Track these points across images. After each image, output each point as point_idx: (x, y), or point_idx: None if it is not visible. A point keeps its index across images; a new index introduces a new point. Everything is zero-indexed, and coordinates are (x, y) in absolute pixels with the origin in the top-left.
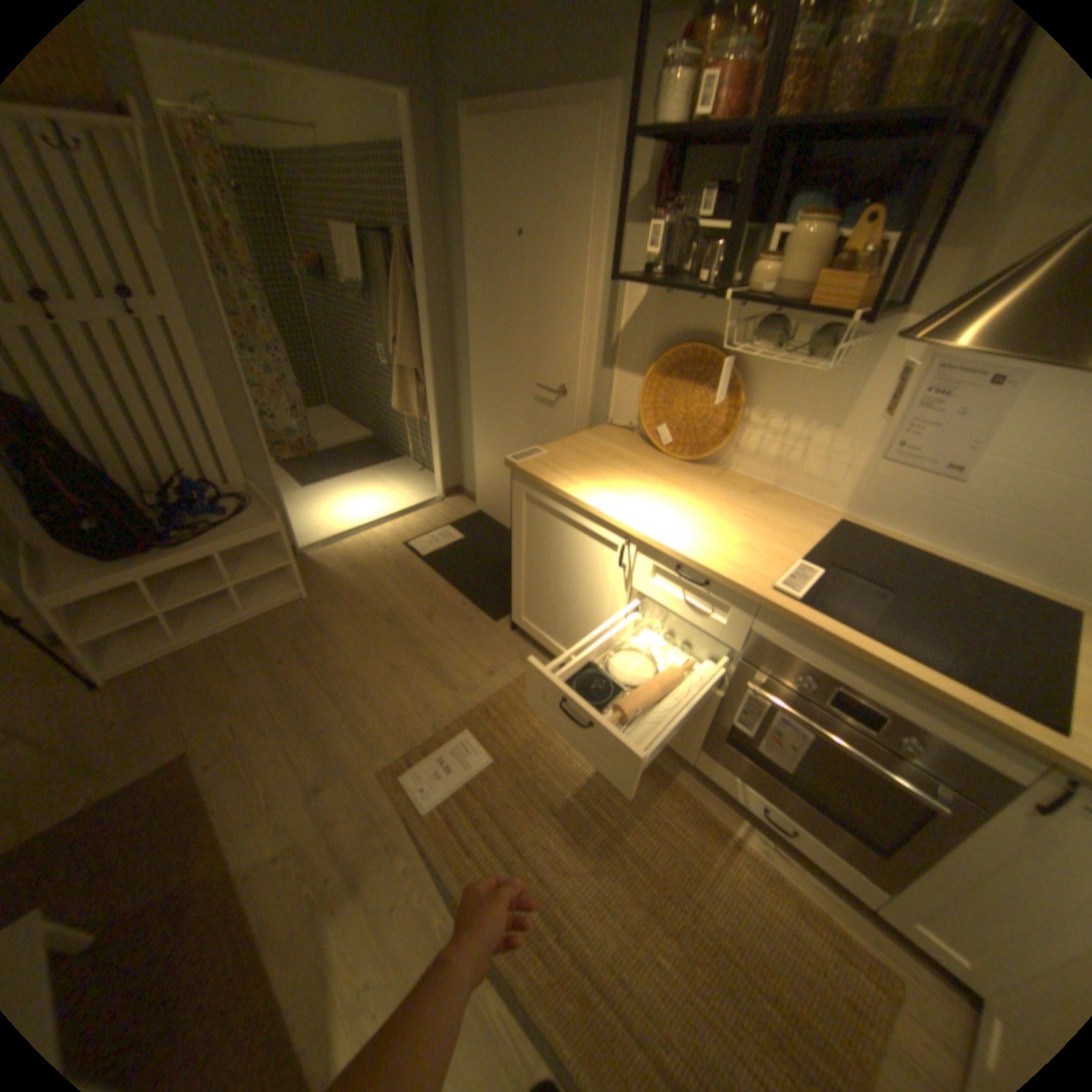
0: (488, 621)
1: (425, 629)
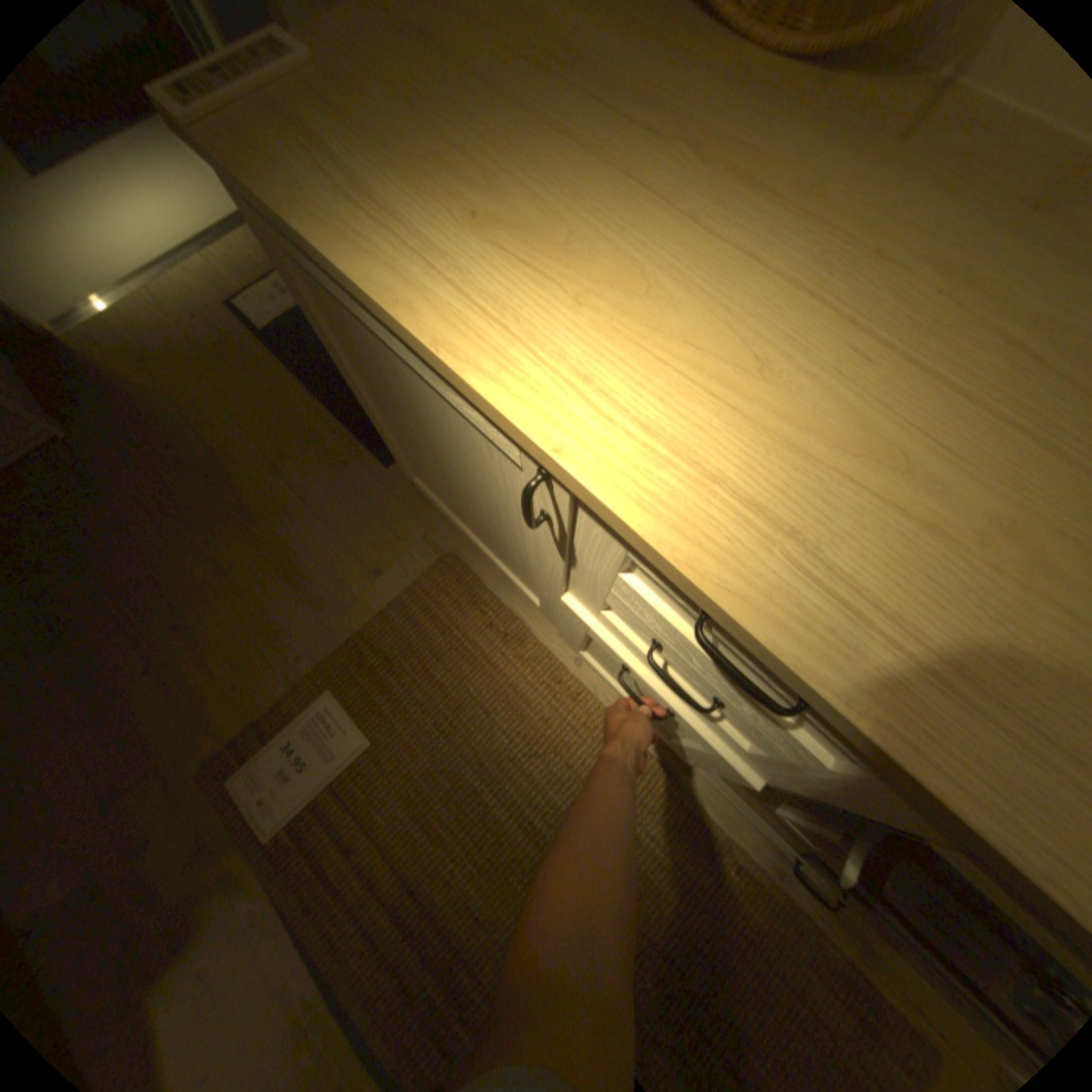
0: (371, 469)
1: (266, 491)
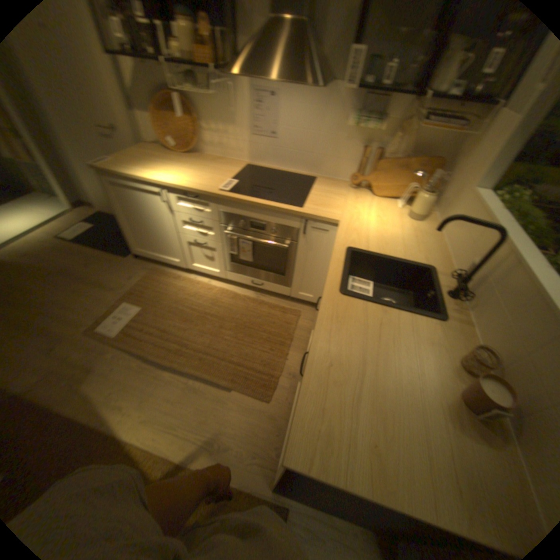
0: (118, 260)
1: (83, 273)
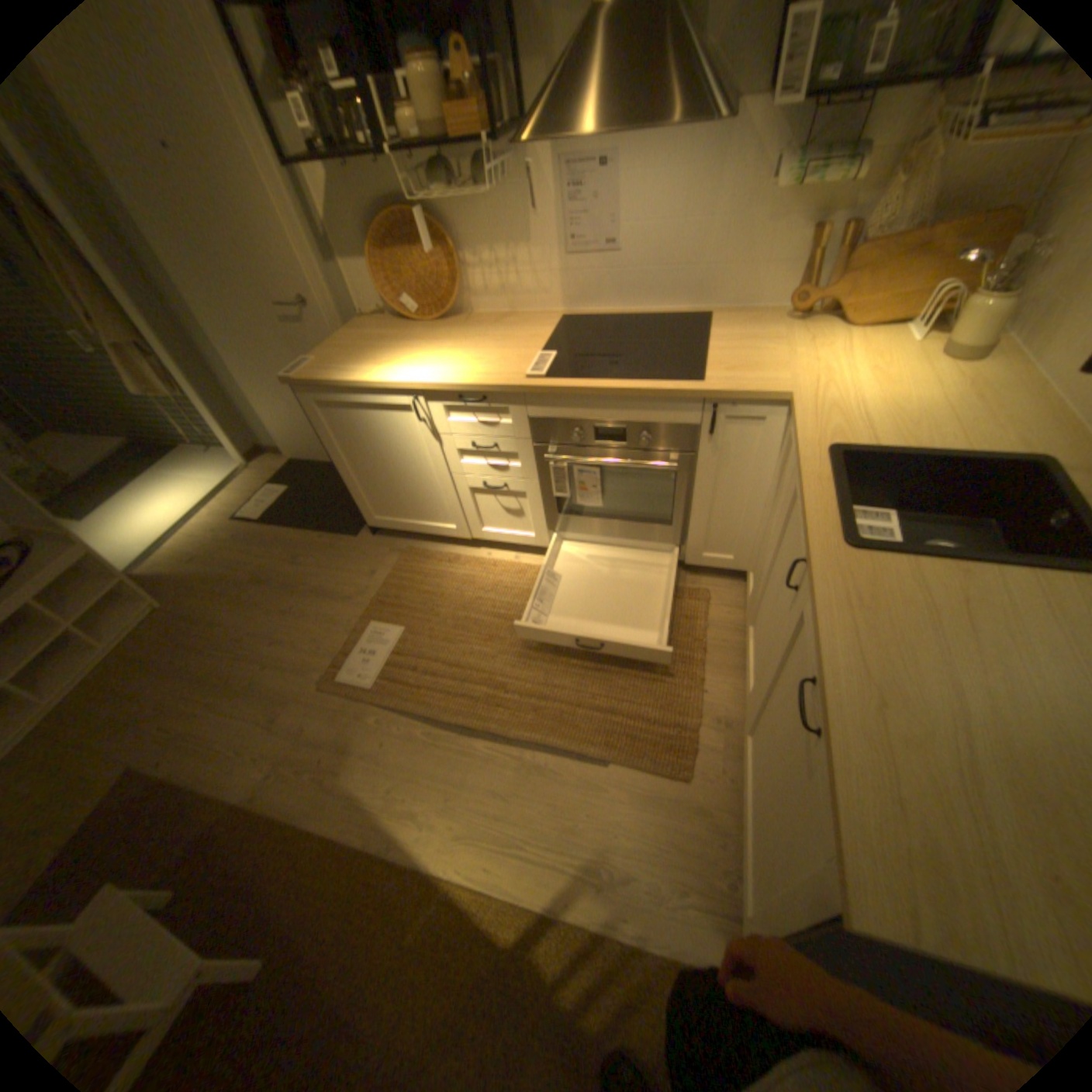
0: (348, 540)
1: (295, 572)
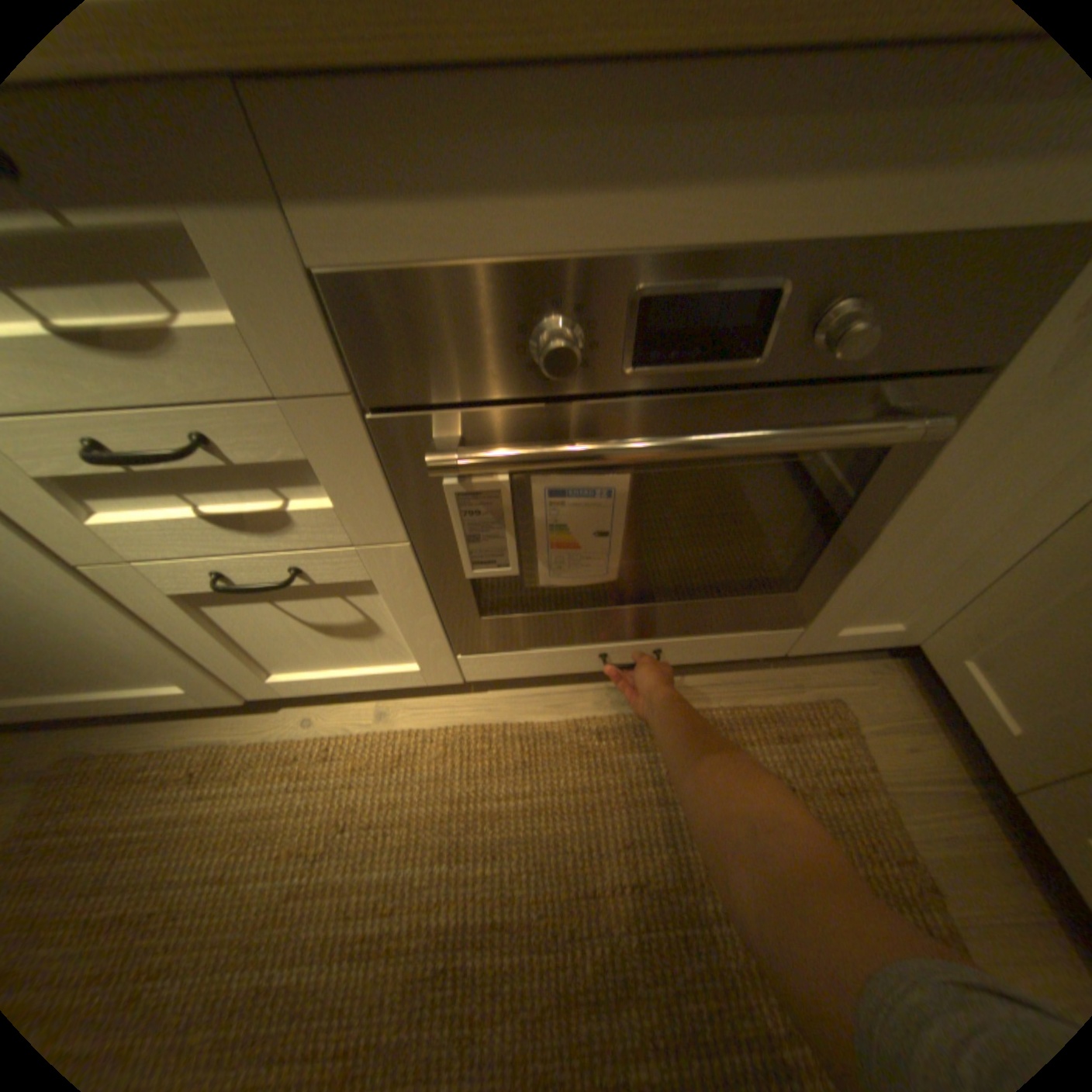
0: None
1: None
